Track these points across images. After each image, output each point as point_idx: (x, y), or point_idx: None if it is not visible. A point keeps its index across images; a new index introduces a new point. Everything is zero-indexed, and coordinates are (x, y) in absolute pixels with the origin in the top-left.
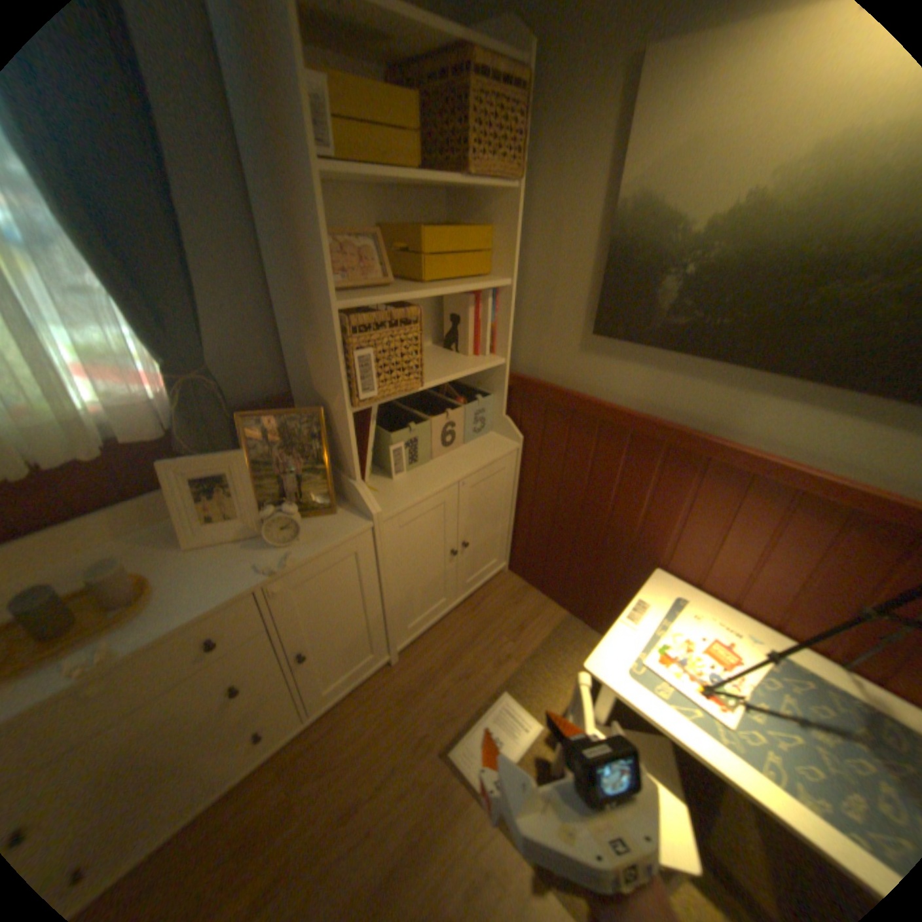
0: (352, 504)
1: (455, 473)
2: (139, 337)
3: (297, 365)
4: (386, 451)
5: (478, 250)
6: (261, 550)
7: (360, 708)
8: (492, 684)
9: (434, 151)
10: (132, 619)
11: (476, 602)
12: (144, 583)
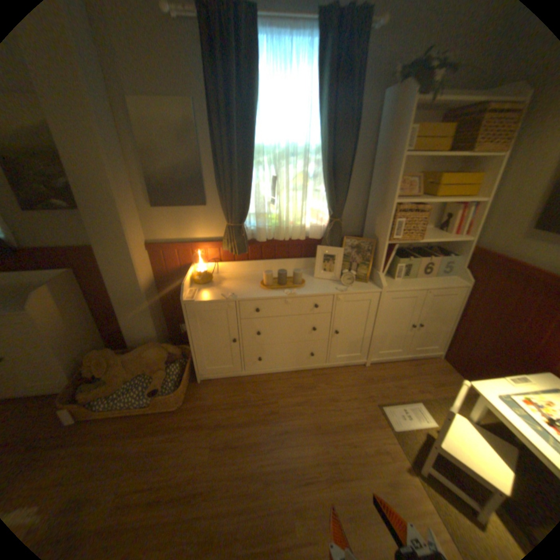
0: (375, 282)
1: (427, 286)
2: (328, 206)
3: (370, 224)
4: (395, 267)
5: (473, 183)
6: (338, 285)
7: (348, 374)
8: (416, 398)
9: (458, 142)
10: (300, 289)
11: (419, 364)
12: (303, 281)
